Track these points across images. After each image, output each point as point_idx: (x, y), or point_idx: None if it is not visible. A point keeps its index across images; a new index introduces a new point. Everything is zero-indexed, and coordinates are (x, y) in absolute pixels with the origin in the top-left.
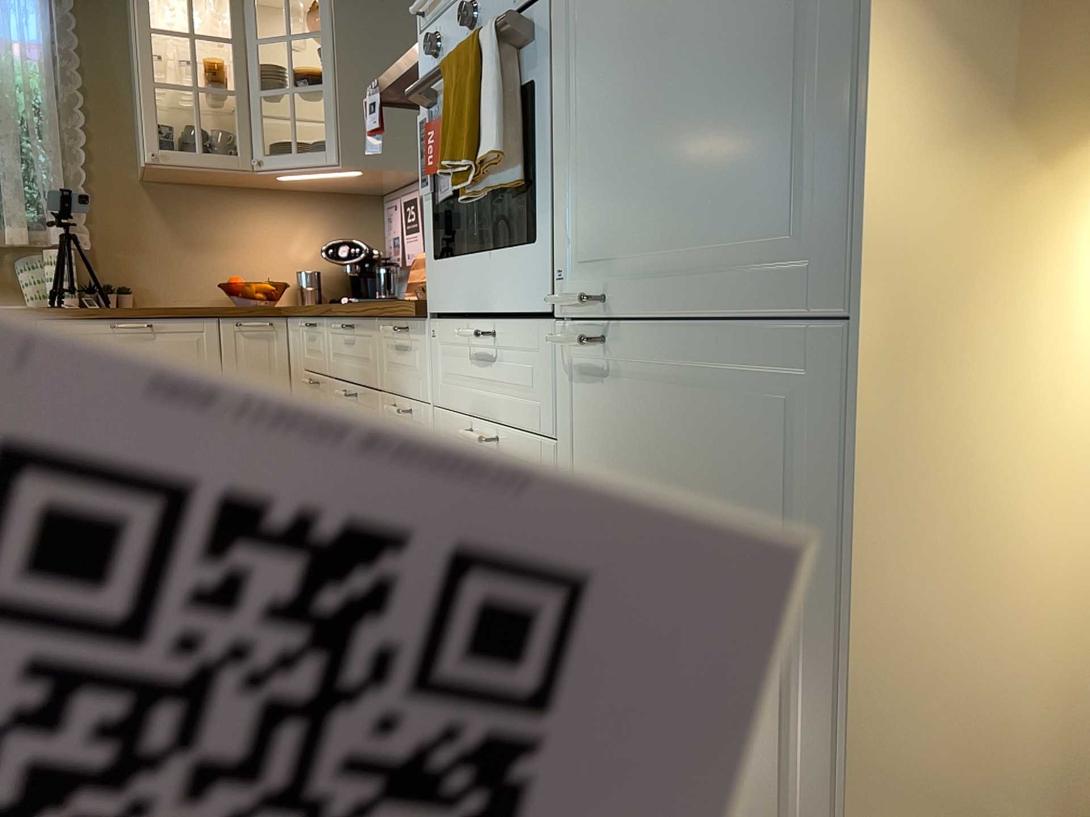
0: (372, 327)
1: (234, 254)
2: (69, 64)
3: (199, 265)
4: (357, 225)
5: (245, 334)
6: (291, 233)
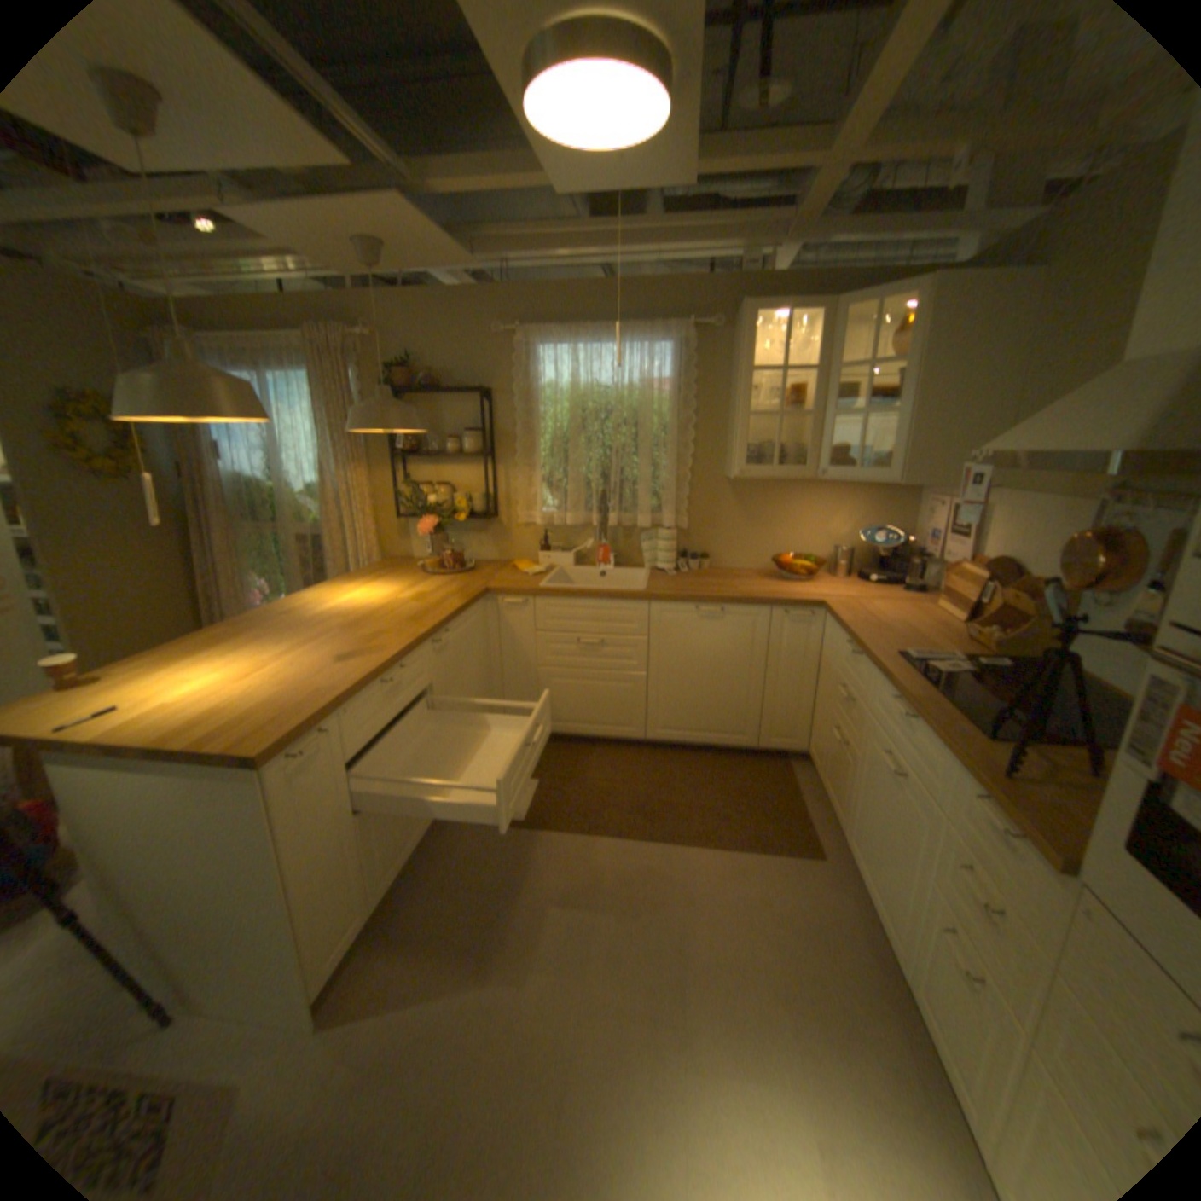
0: (948, 752)
1: (785, 530)
2: (688, 394)
3: (757, 537)
4: (893, 505)
5: (790, 620)
6: (834, 513)
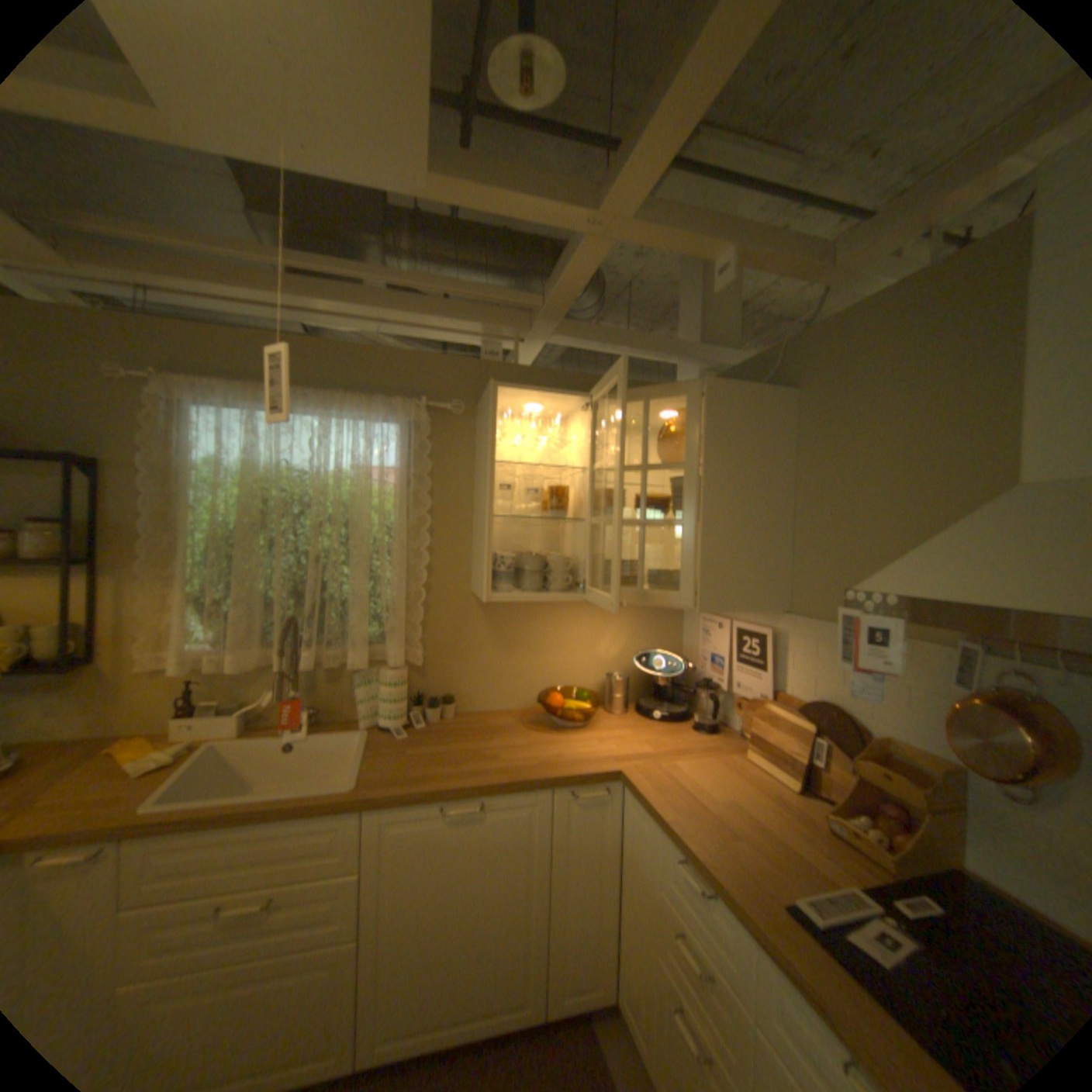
0: None
1: (549, 656)
2: (422, 487)
3: (516, 668)
4: (660, 622)
5: (580, 805)
6: (601, 633)
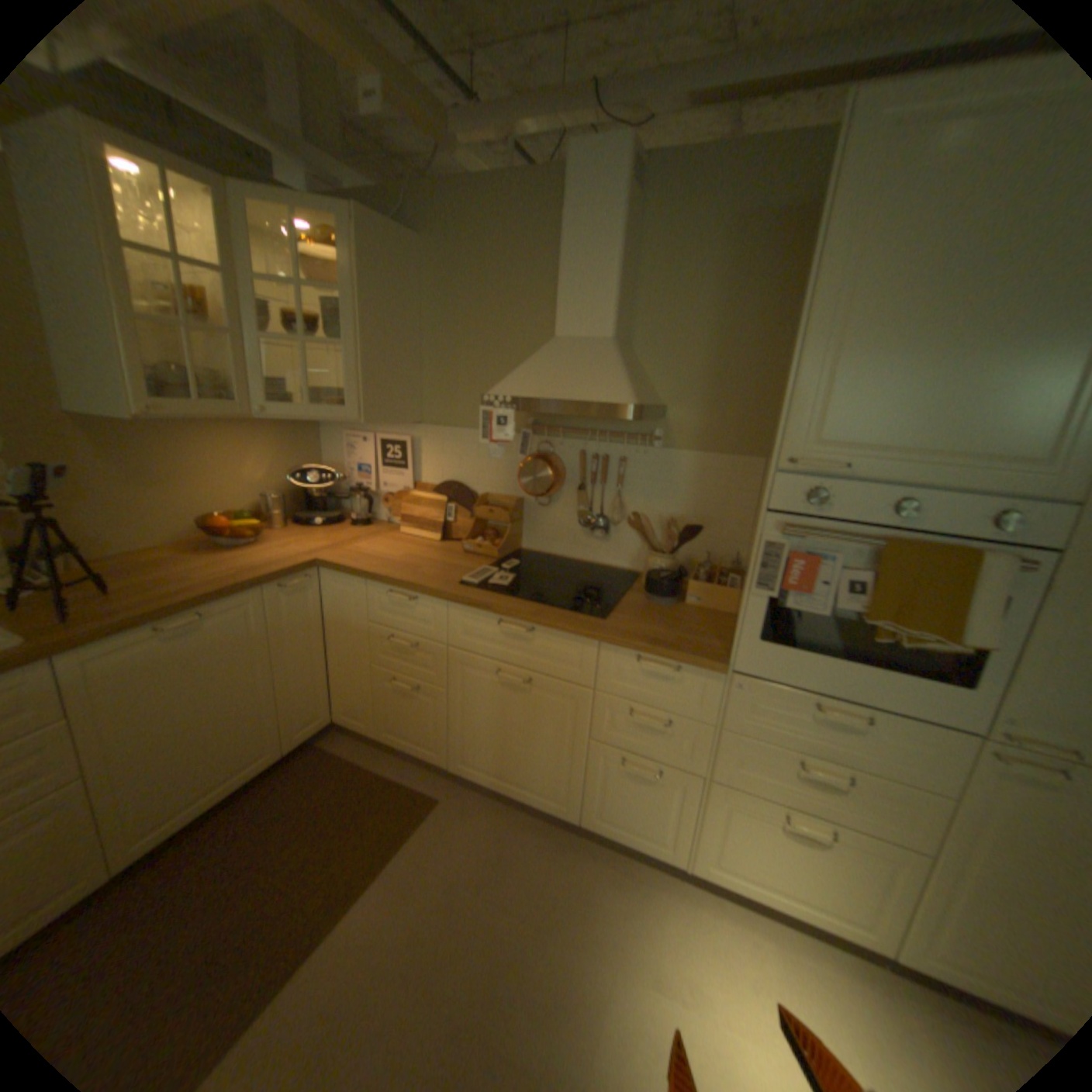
0: (581, 641)
1: (190, 485)
2: None
3: (152, 502)
4: (299, 443)
5: (285, 593)
6: (244, 457)
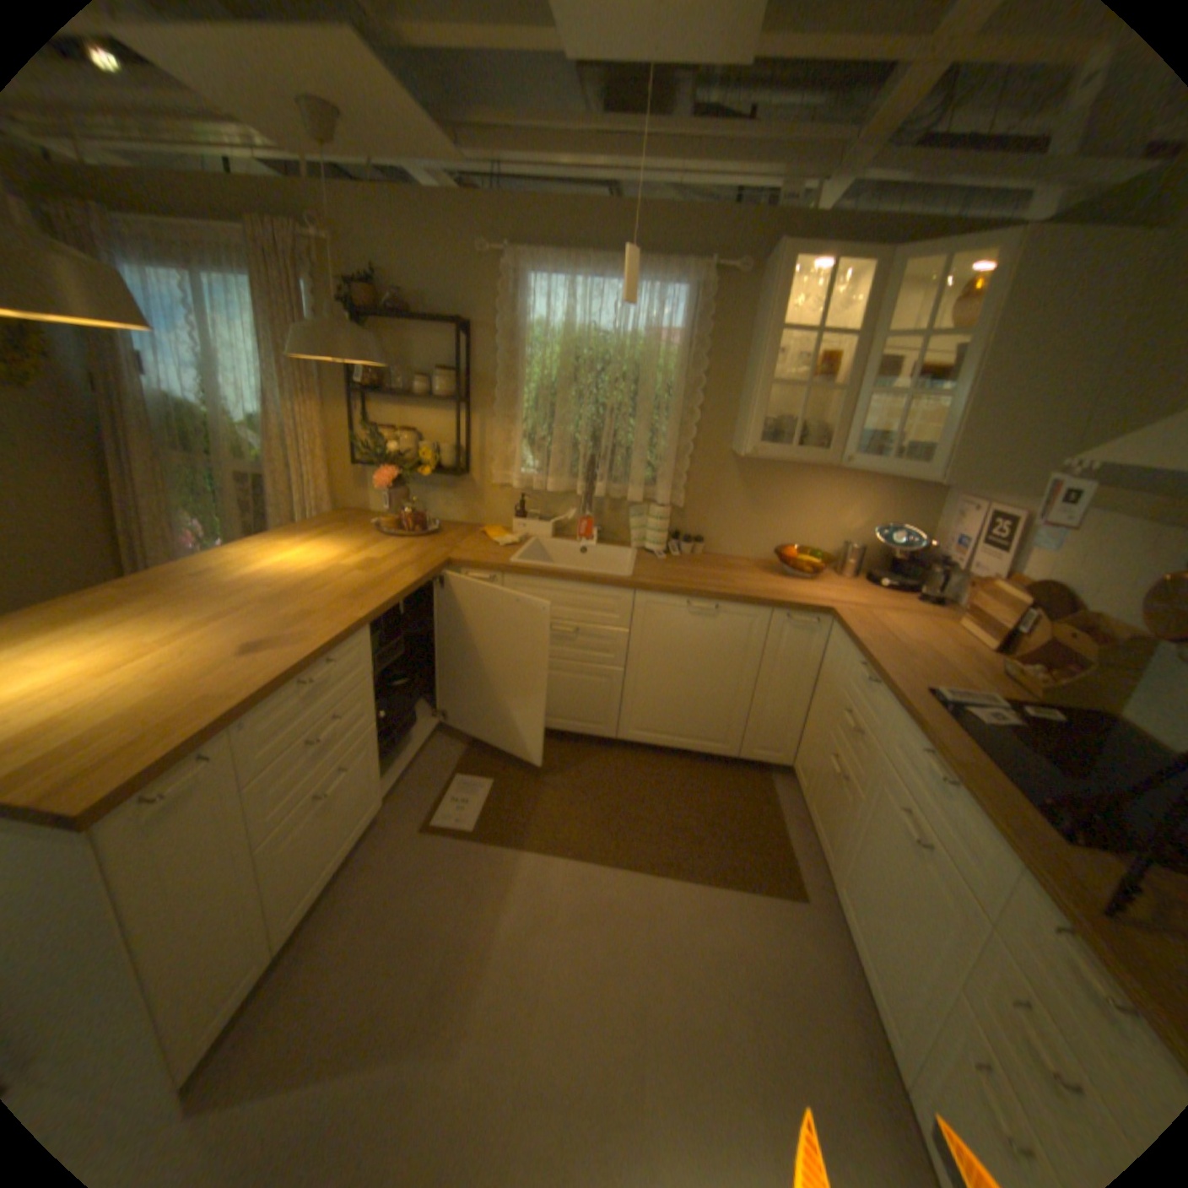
0: (1006, 846)
1: (792, 518)
2: (701, 350)
3: (760, 524)
4: (916, 502)
5: (792, 625)
6: (848, 505)
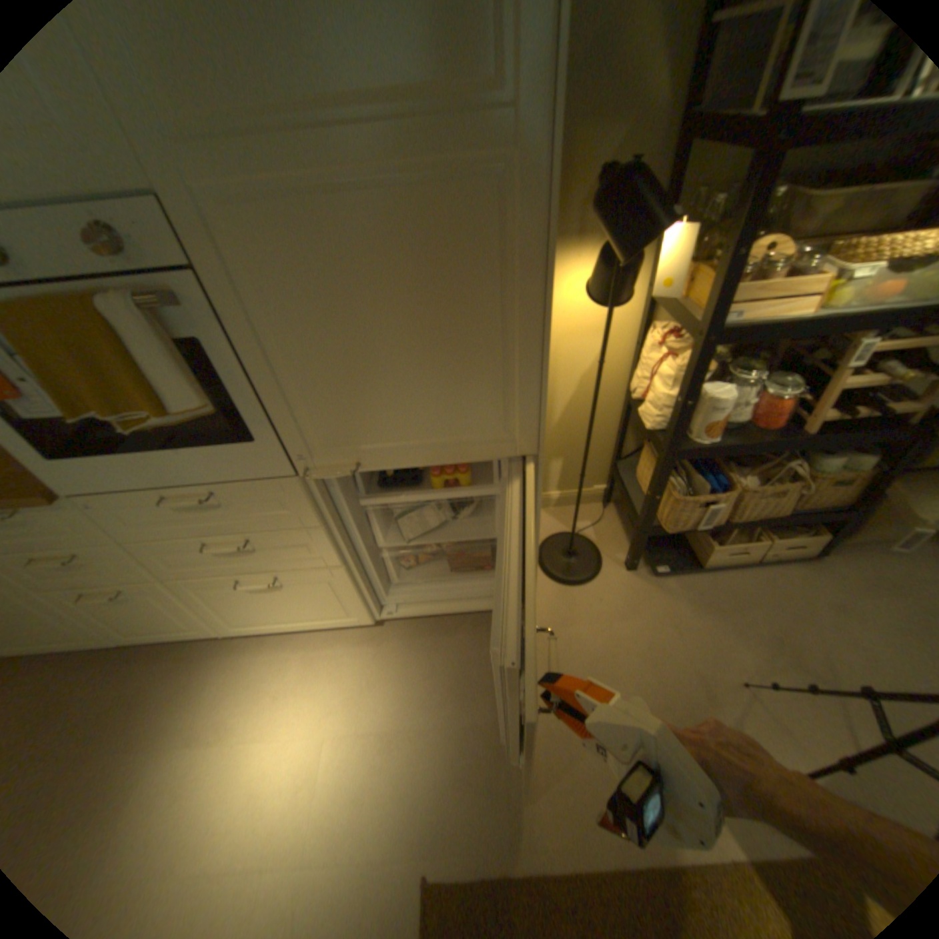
0: None
1: None
2: None
3: None
4: None
5: None
6: None
